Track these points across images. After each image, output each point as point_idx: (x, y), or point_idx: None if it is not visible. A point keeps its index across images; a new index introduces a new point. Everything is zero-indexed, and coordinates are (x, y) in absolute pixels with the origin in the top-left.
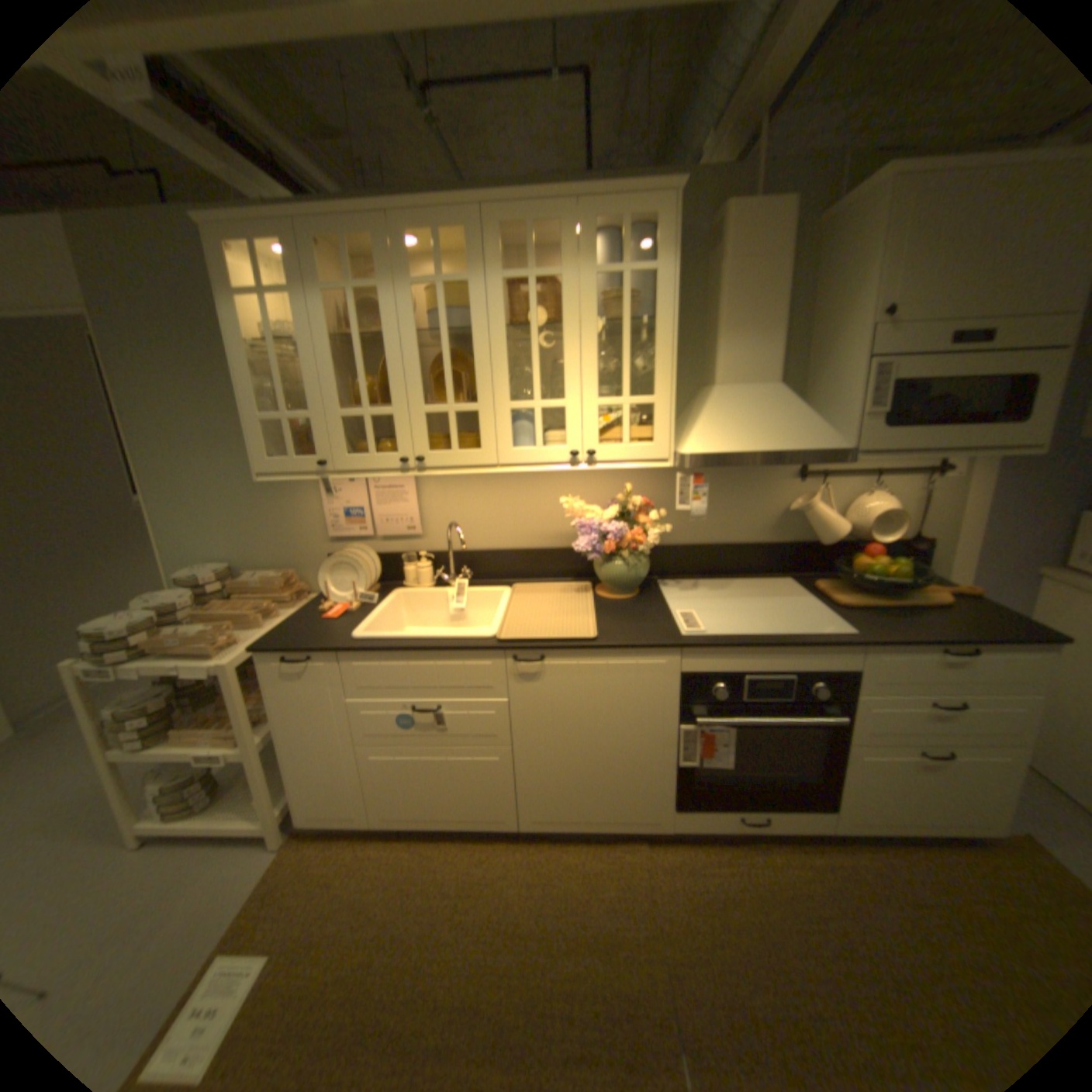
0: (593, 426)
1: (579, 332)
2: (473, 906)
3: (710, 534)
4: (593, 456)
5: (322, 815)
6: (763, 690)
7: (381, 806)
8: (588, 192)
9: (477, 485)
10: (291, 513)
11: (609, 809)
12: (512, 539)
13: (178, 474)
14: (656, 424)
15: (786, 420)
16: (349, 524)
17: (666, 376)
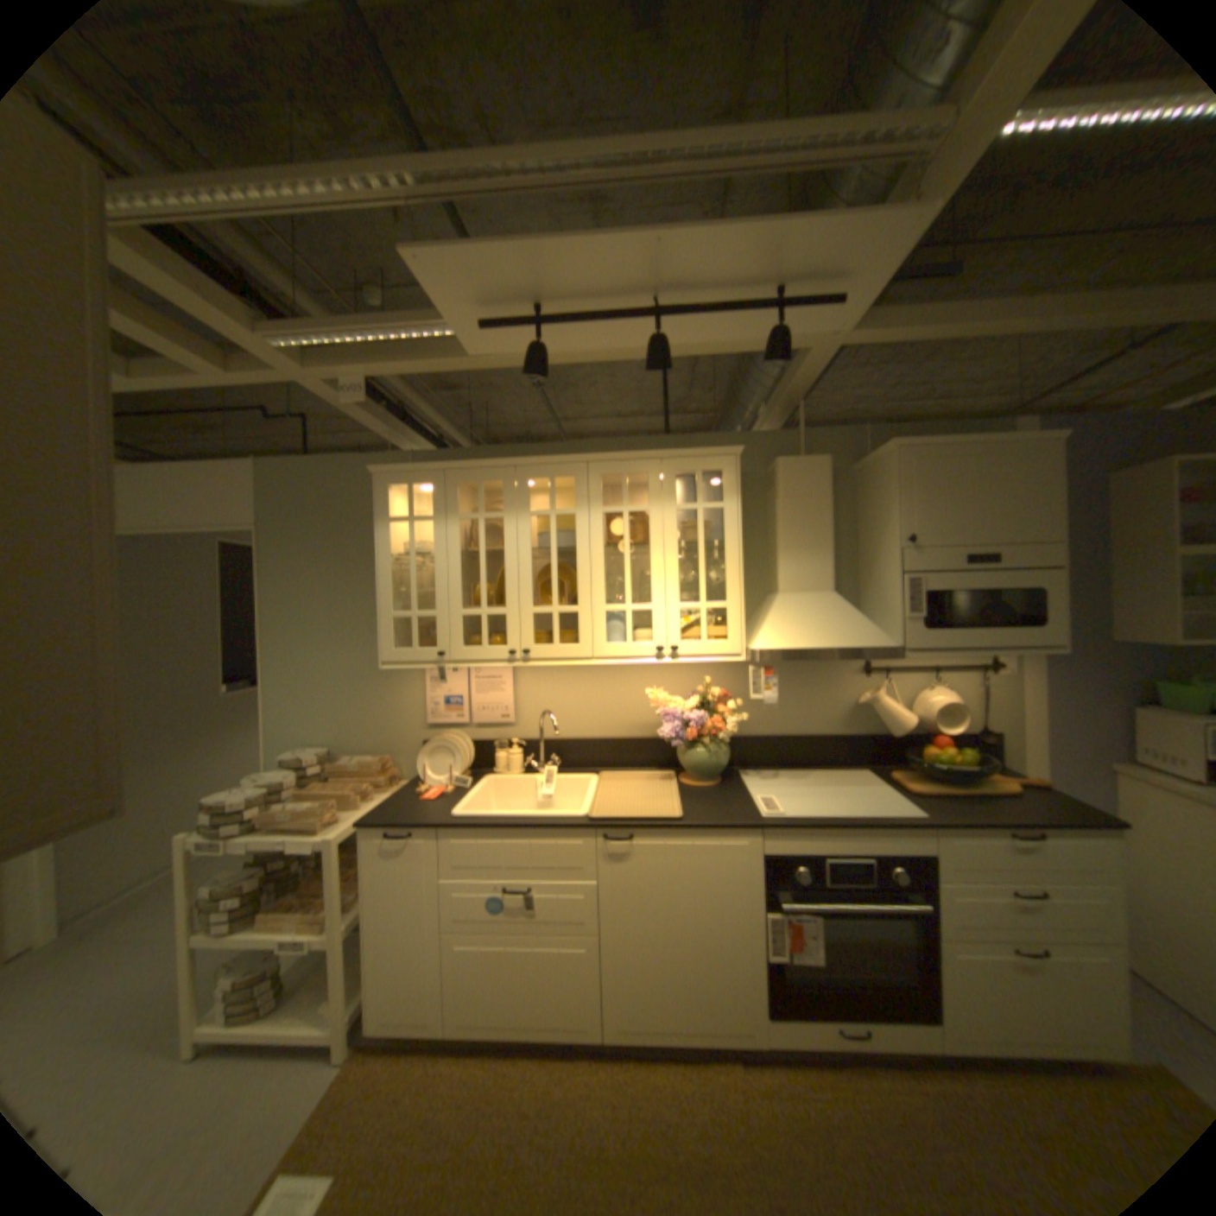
0: (676, 625)
1: (664, 551)
2: (555, 1128)
3: (787, 725)
4: (676, 651)
5: (397, 1020)
6: (846, 876)
7: (460, 1008)
8: (670, 455)
9: (570, 677)
10: (395, 700)
11: (699, 1015)
12: (600, 728)
13: (299, 662)
14: (730, 624)
15: (841, 622)
16: (449, 711)
17: (736, 586)
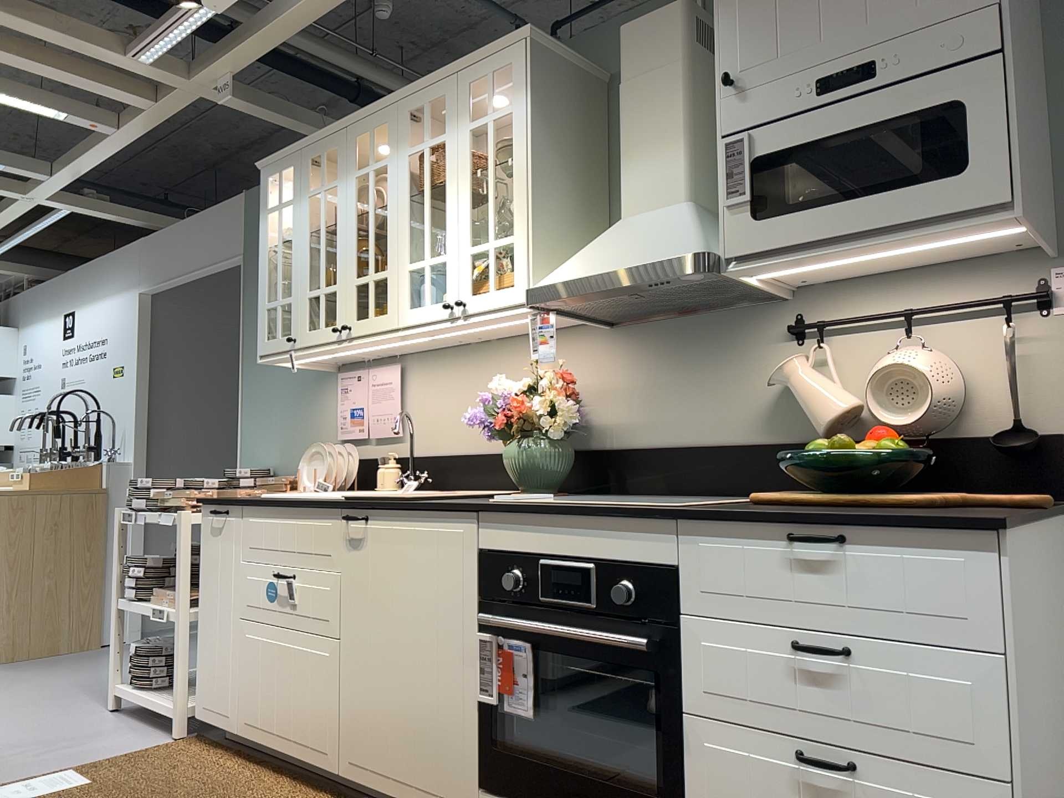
0: (465, 274)
1: (456, 185)
2: None
3: (680, 429)
4: (464, 305)
5: (211, 703)
6: (564, 586)
7: (247, 701)
8: (462, 66)
9: (449, 377)
10: (318, 416)
11: (413, 758)
12: (474, 440)
13: (262, 382)
14: (516, 262)
15: (655, 236)
16: (351, 424)
17: (521, 209)
